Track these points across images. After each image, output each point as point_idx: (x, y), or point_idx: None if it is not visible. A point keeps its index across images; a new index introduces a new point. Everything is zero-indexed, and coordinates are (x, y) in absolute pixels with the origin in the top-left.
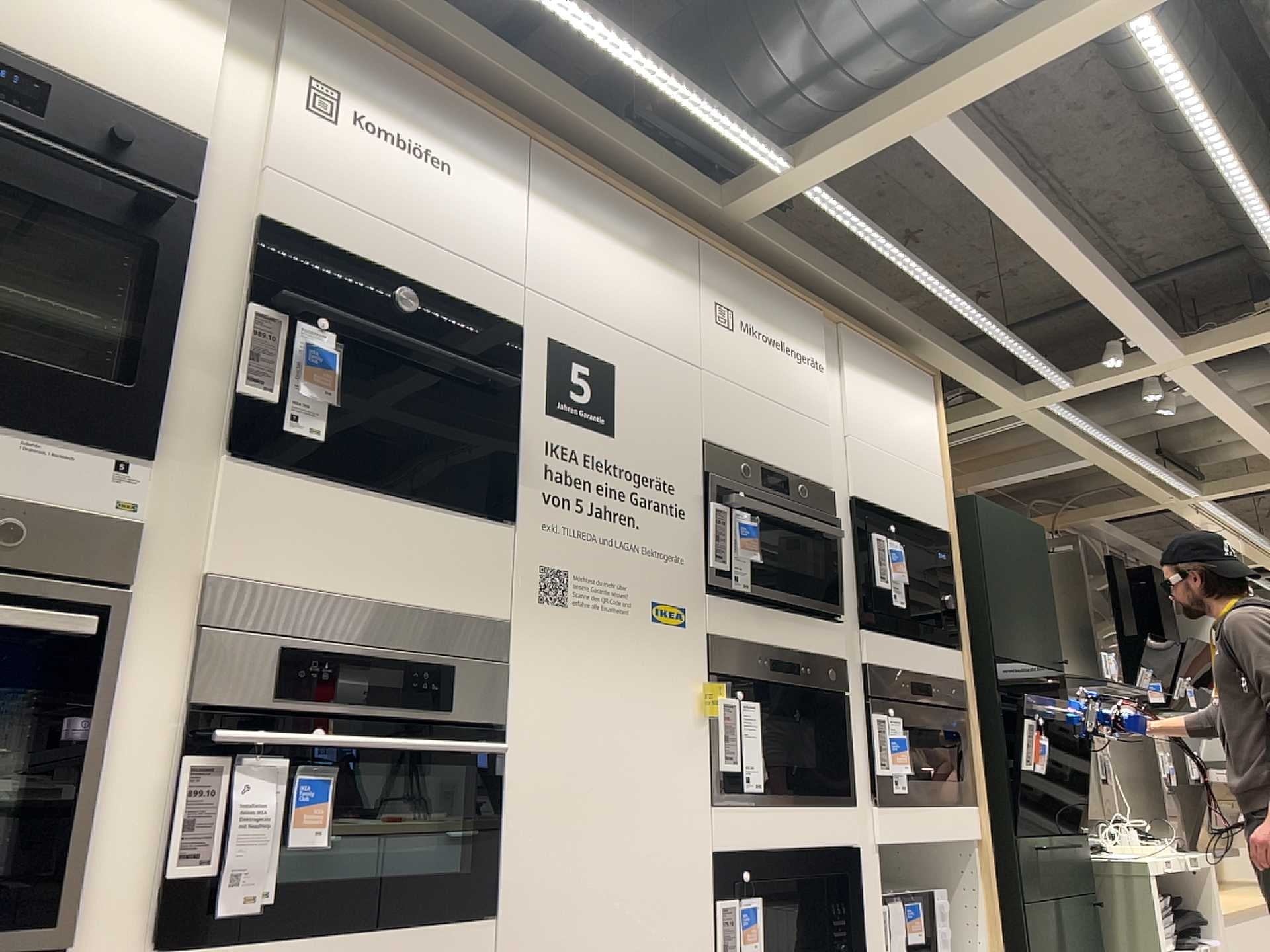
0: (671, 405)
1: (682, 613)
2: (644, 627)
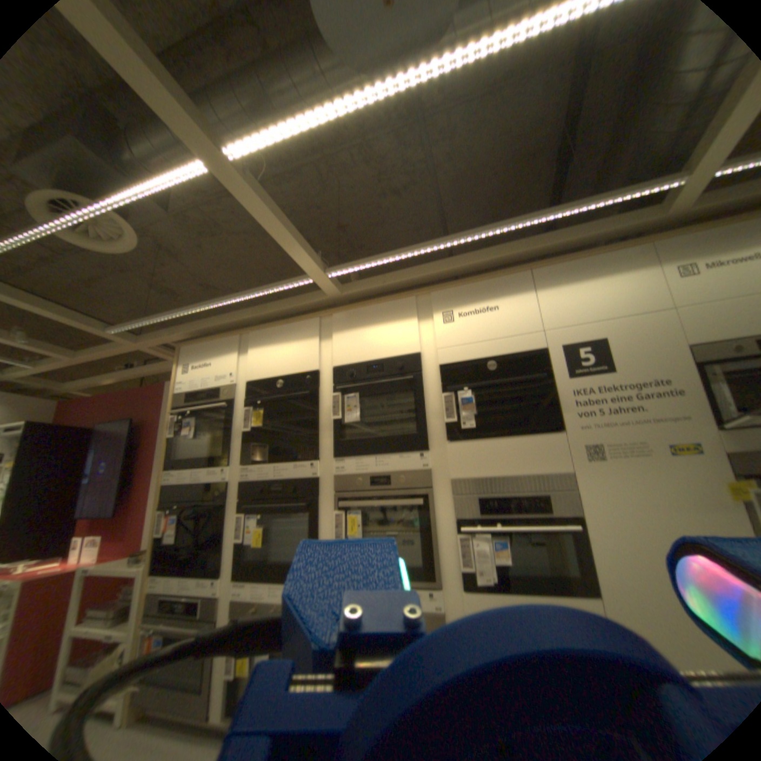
0: (657, 336)
1: (701, 448)
2: (669, 461)
